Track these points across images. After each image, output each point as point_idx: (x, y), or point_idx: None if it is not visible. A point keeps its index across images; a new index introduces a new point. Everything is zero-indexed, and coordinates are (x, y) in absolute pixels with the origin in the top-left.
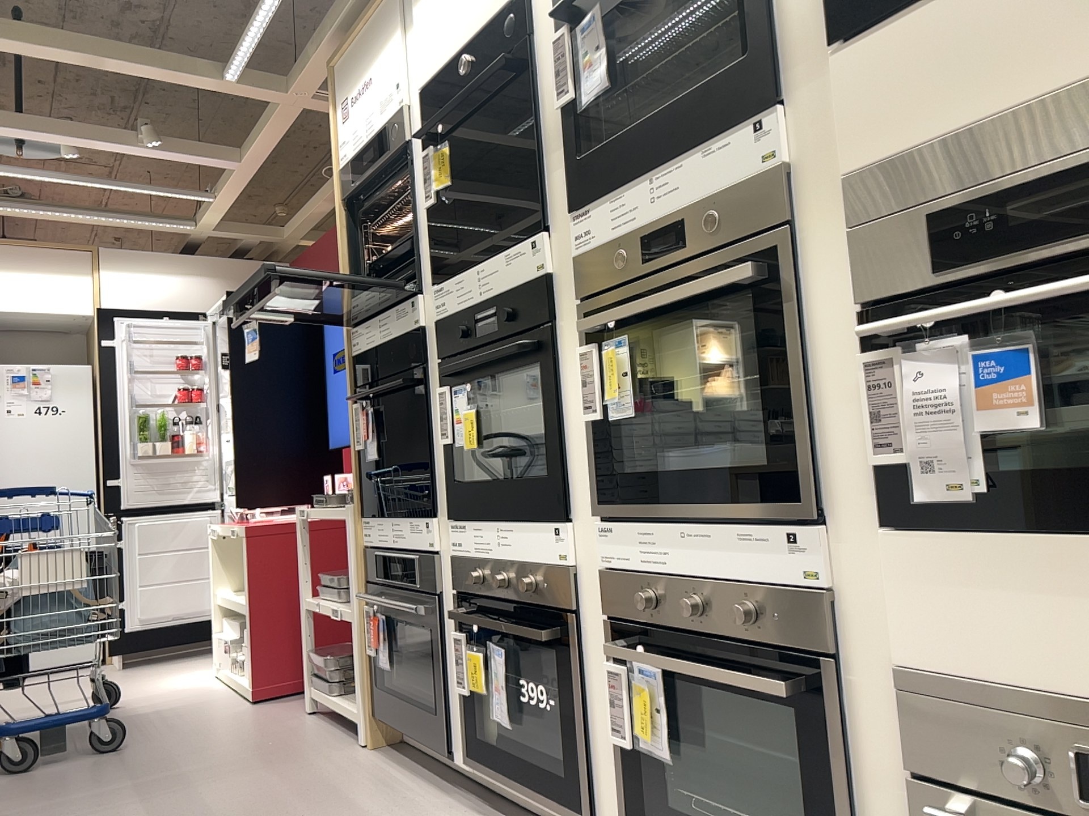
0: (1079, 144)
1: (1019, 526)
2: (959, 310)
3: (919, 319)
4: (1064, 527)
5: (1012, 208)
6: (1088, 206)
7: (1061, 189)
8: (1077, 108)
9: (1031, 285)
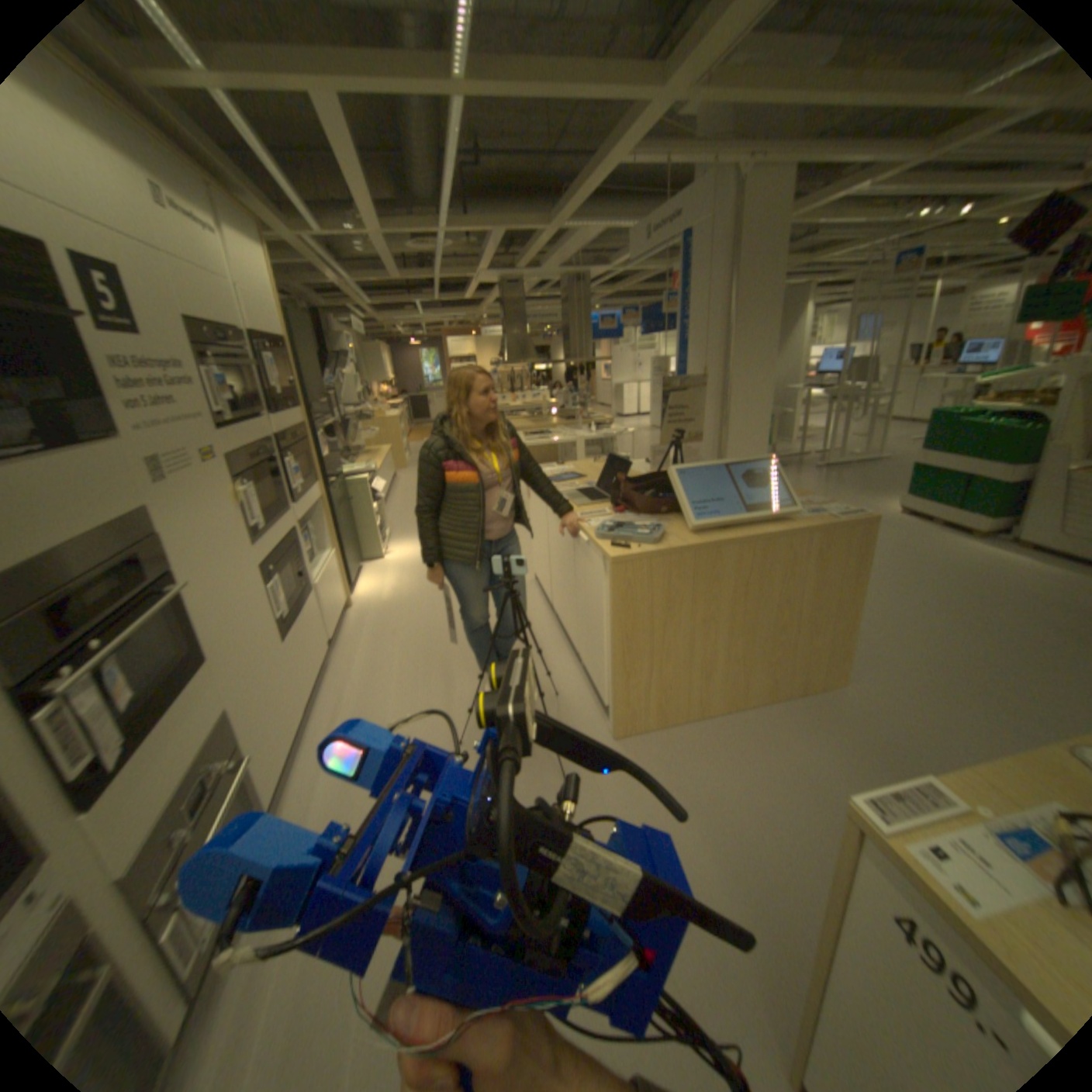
0: (95, 562)
1: (135, 745)
2: (110, 651)
3: (94, 664)
4: (147, 731)
5: (85, 596)
6: (107, 590)
7: (101, 584)
8: (89, 545)
9: (102, 632)
